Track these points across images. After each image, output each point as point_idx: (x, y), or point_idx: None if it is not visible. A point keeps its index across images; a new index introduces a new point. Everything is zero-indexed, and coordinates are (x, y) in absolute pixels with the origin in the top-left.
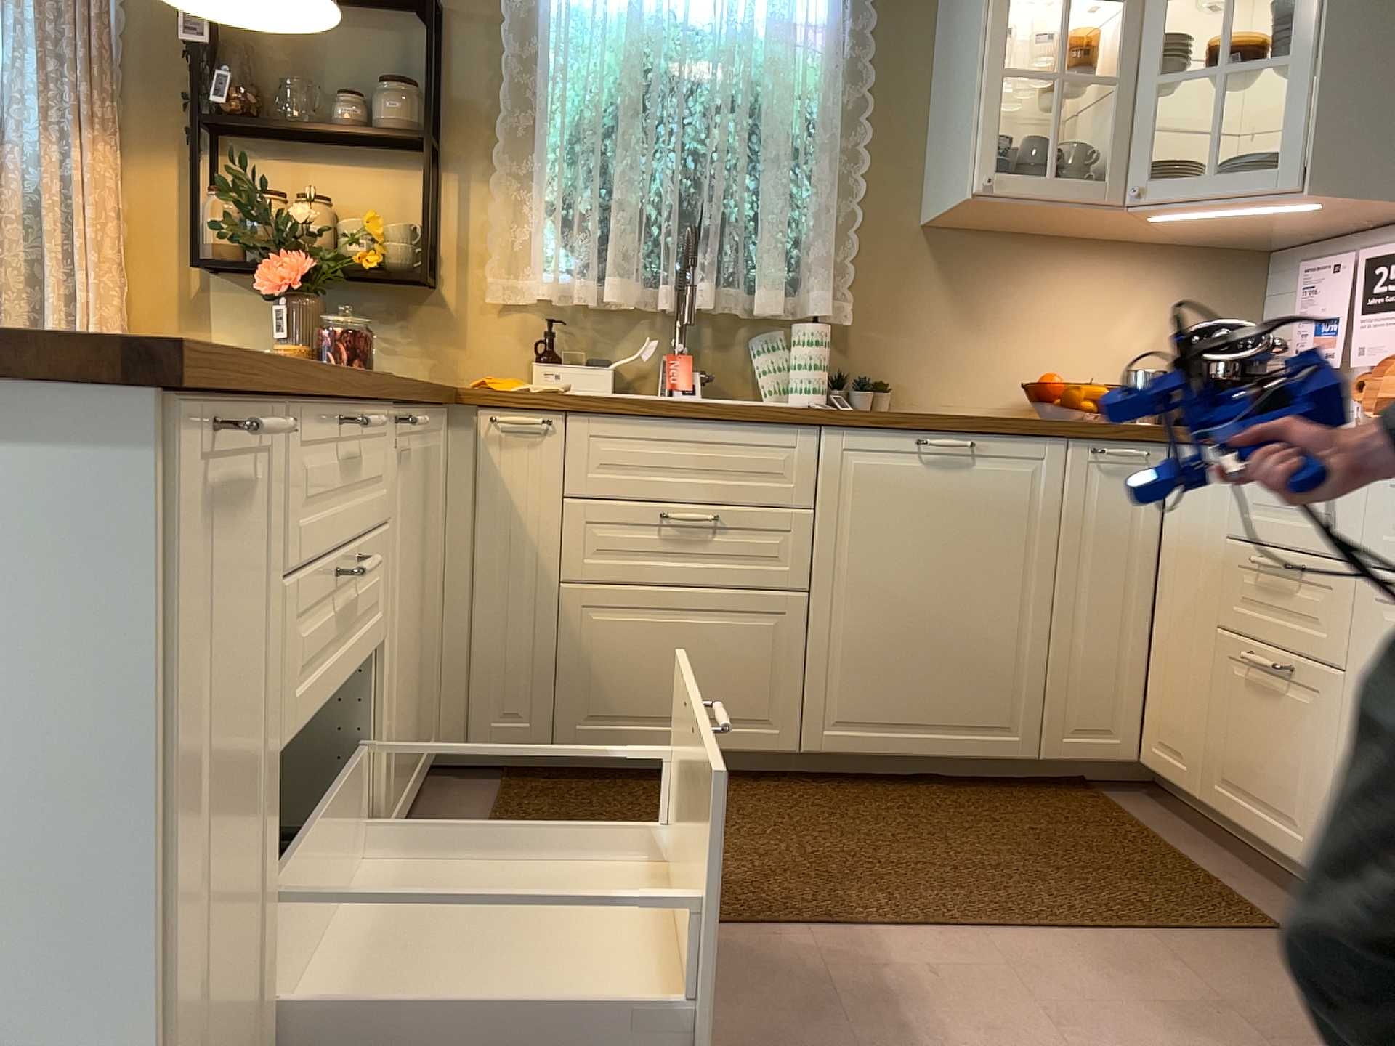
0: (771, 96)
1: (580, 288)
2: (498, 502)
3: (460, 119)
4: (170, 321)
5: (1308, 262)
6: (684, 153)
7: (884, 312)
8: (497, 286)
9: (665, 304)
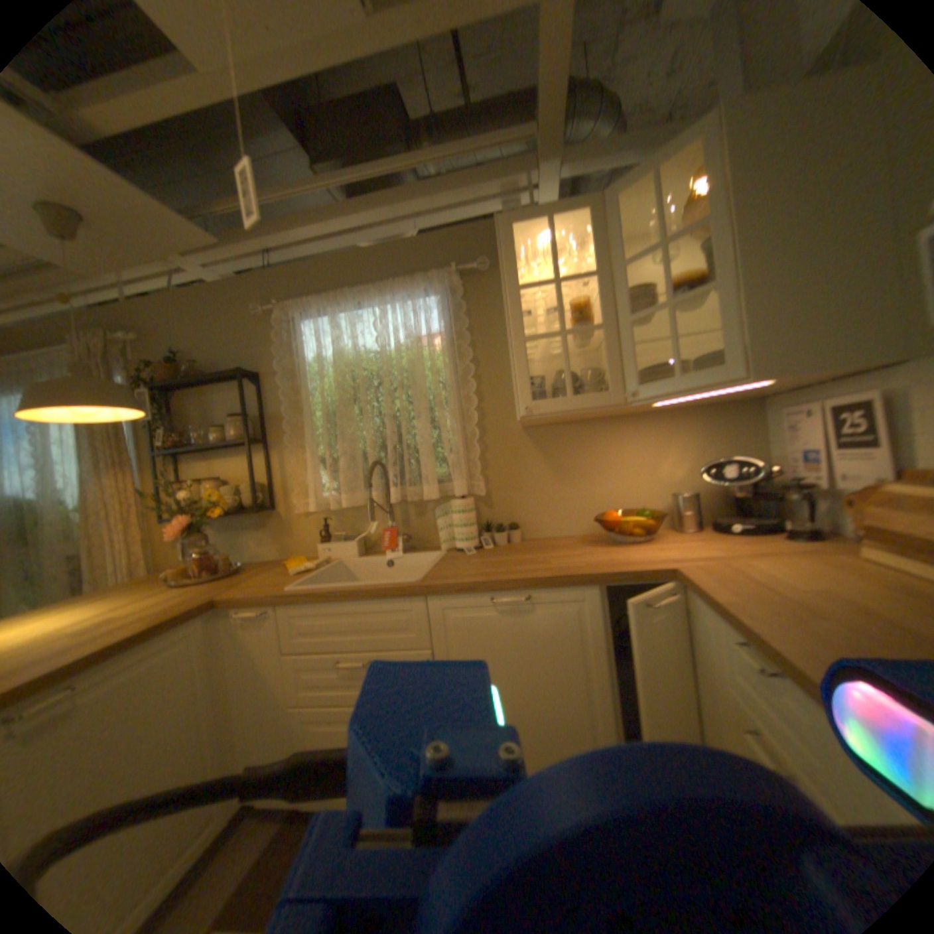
0: (415, 378)
1: (332, 502)
2: (247, 661)
3: (273, 423)
4: (166, 544)
5: (787, 409)
6: (381, 417)
7: (508, 482)
8: (298, 504)
9: (375, 504)
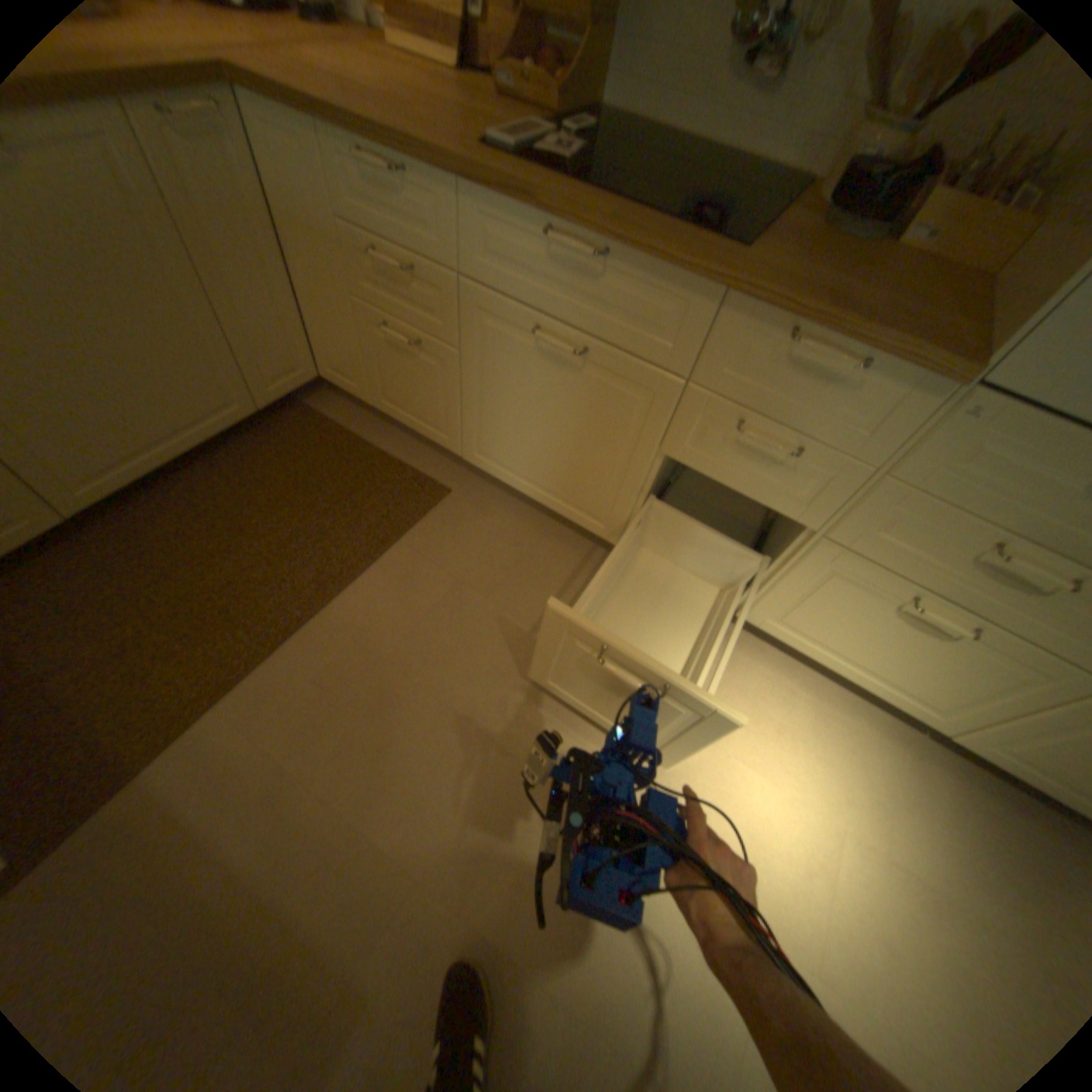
0: None
1: None
2: None
3: None
4: None
5: None
6: None
7: None
8: None
9: None
